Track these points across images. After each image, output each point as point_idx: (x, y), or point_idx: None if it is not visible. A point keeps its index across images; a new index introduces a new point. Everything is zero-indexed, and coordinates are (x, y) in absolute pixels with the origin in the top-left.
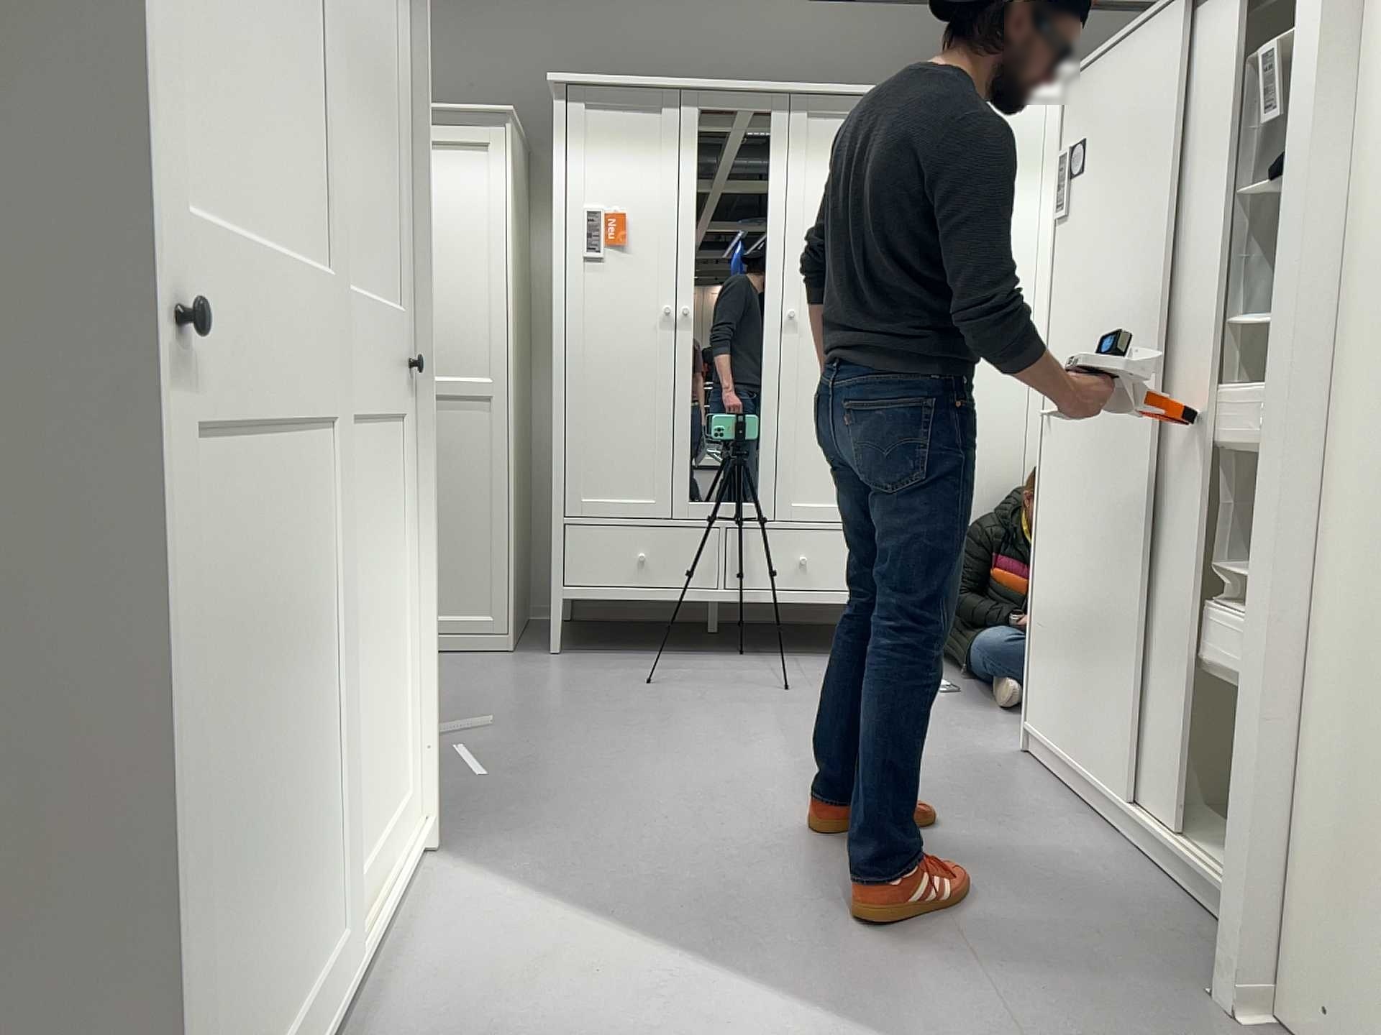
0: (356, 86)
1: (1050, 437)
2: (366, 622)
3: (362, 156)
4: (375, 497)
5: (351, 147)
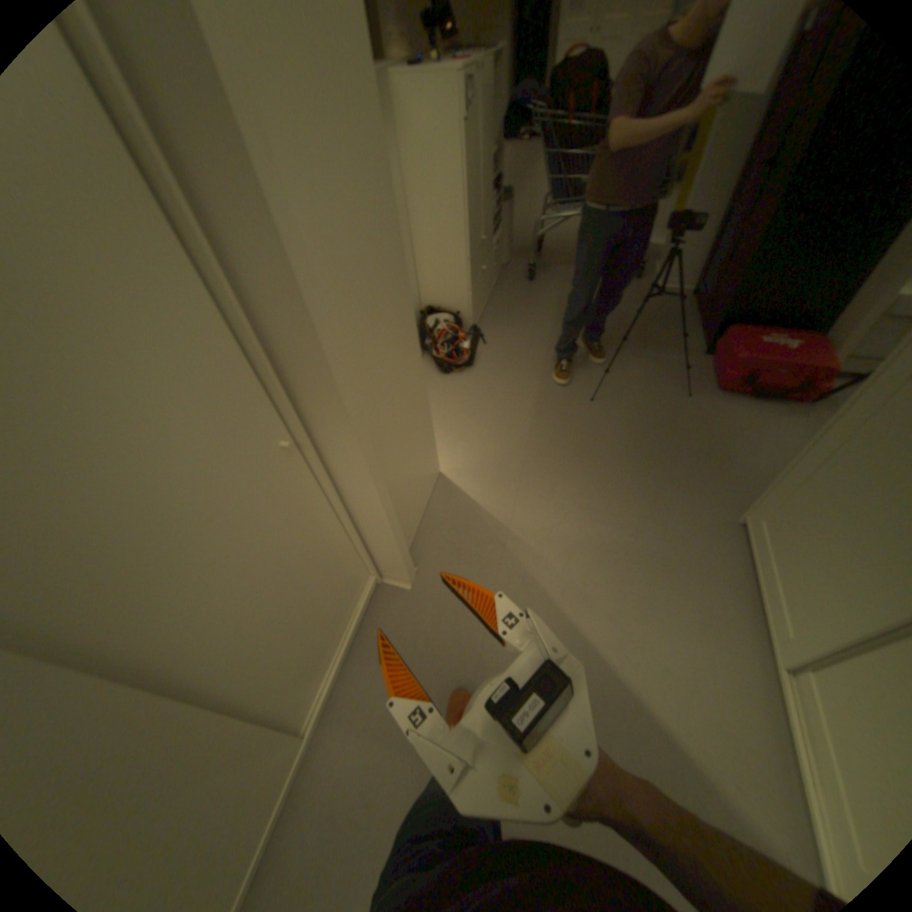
0: None
1: None
2: None
3: None
4: None
5: None
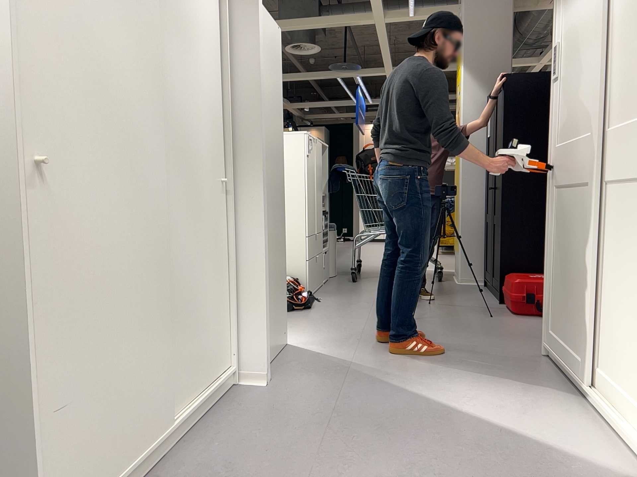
0: (633, 23)
1: (44, 188)
2: (623, 277)
3: (636, 51)
4: (636, 219)
5: (628, 57)
